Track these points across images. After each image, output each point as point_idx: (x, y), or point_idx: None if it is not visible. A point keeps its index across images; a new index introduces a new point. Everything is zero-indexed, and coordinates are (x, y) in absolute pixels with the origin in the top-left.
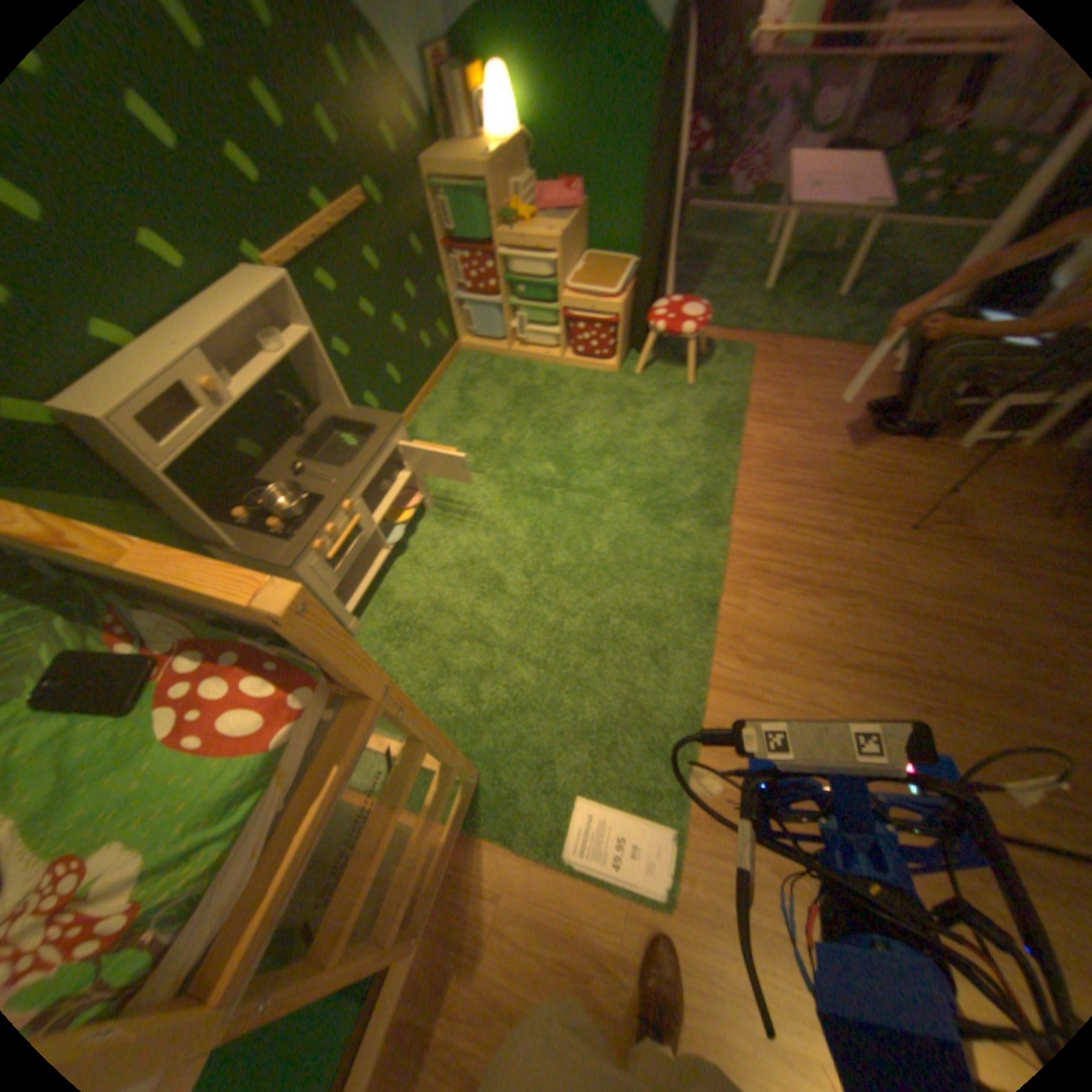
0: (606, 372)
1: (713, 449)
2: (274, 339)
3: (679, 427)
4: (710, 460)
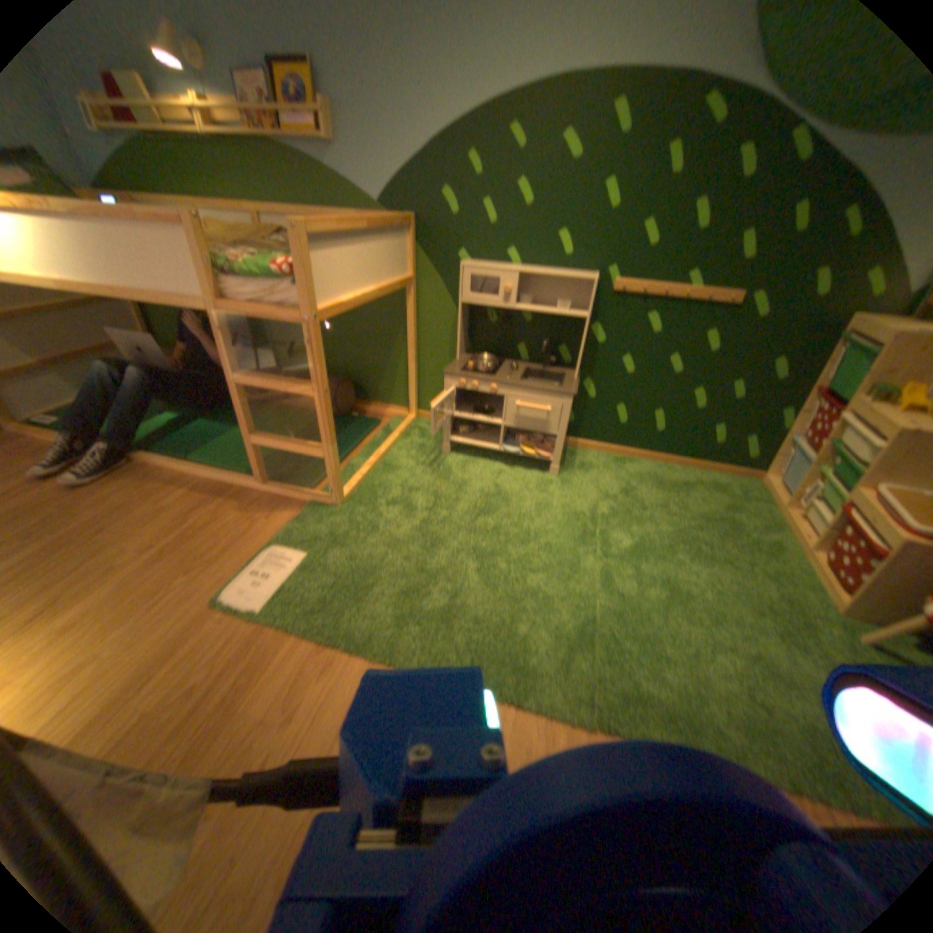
0: (829, 599)
1: (752, 733)
2: (569, 309)
3: (775, 686)
4: (725, 724)
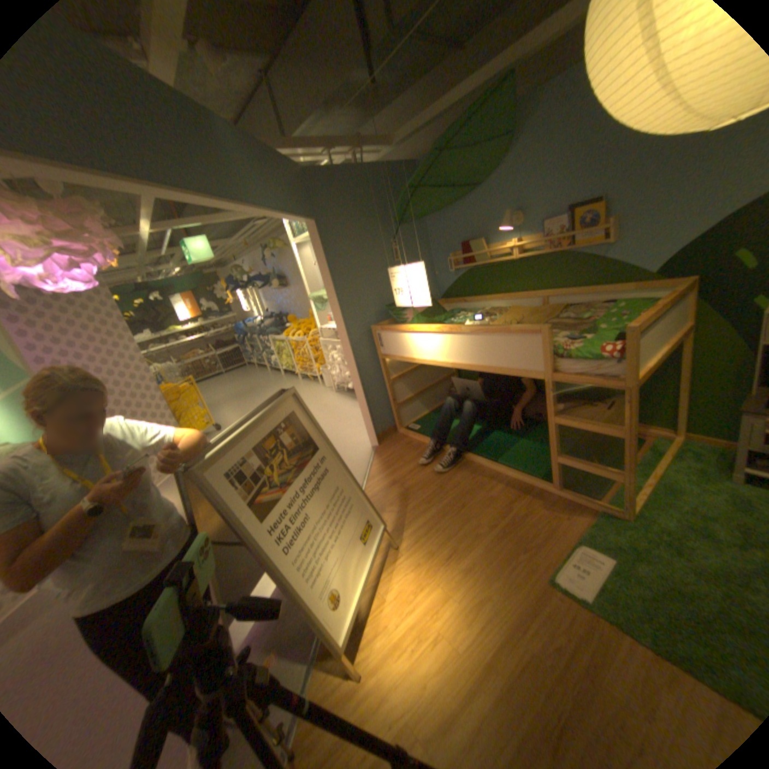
0: None
1: None
2: None
3: None
4: None
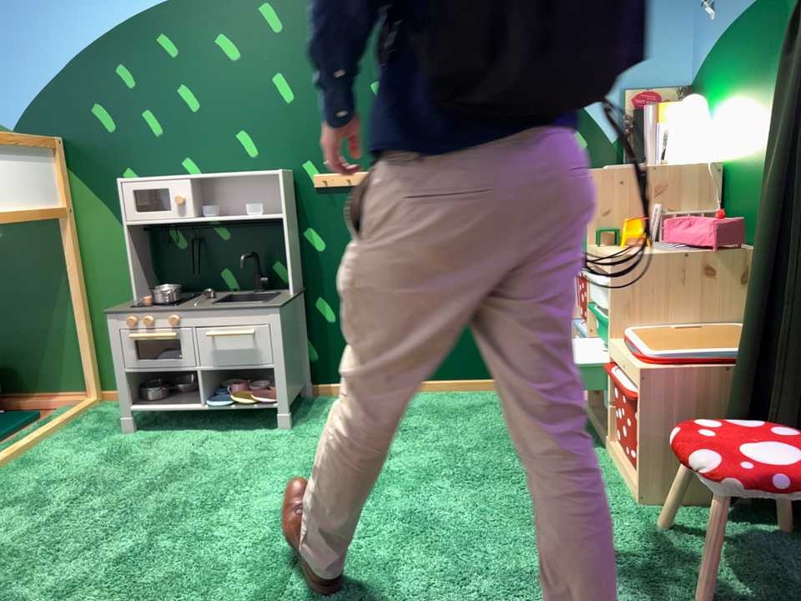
0: (632, 493)
1: None
2: (267, 214)
3: None
4: None
